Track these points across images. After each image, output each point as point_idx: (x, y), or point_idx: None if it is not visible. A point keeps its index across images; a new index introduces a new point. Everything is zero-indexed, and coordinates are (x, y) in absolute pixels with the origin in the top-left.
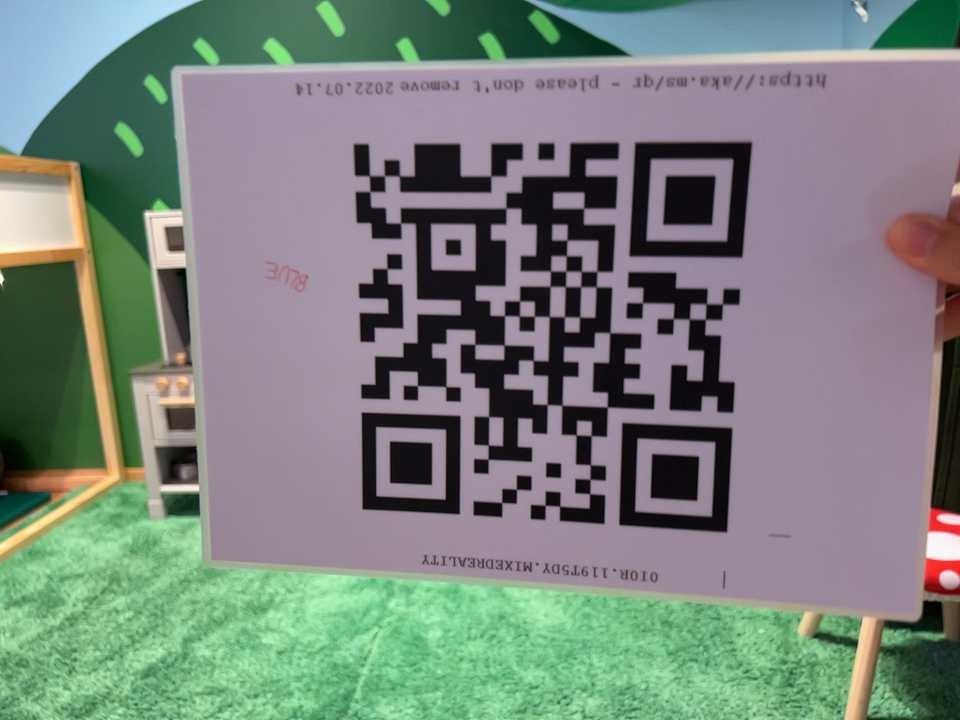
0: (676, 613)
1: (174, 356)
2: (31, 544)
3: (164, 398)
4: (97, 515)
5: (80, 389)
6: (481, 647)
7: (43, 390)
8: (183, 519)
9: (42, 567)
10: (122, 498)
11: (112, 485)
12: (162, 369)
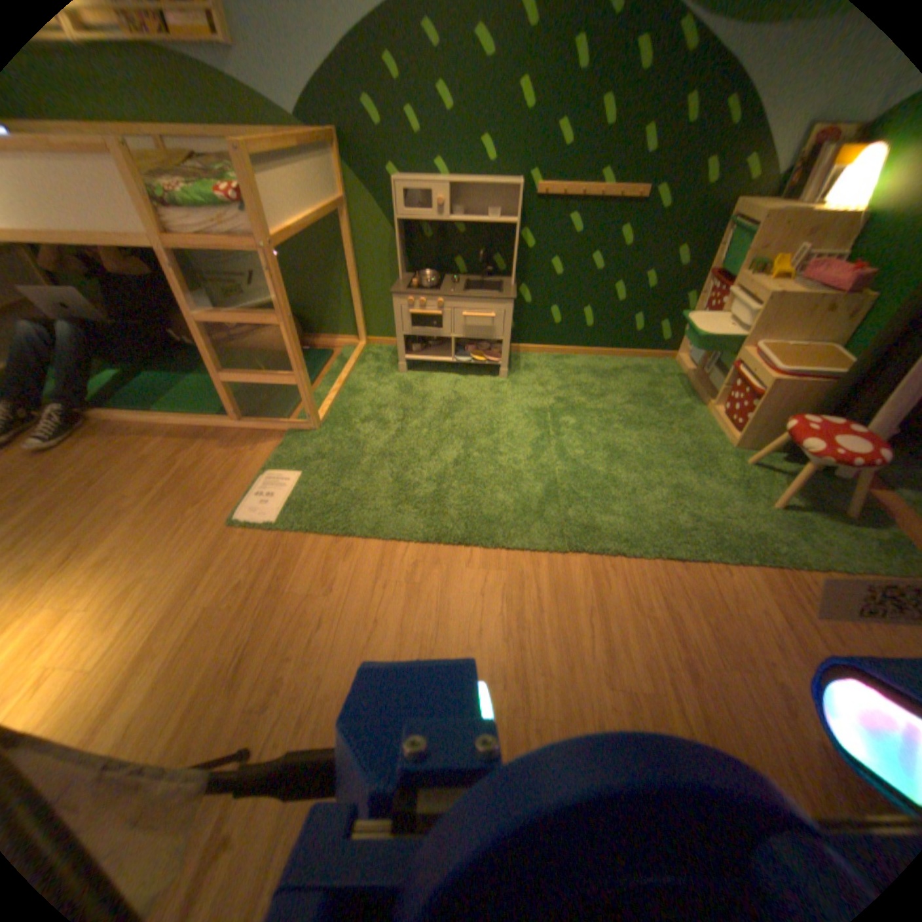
0: (687, 445)
1: (404, 275)
2: (347, 381)
3: (414, 307)
4: (369, 365)
5: (343, 288)
6: (603, 457)
7: (321, 287)
8: (418, 371)
9: (363, 396)
10: (375, 354)
11: (364, 345)
12: (409, 288)
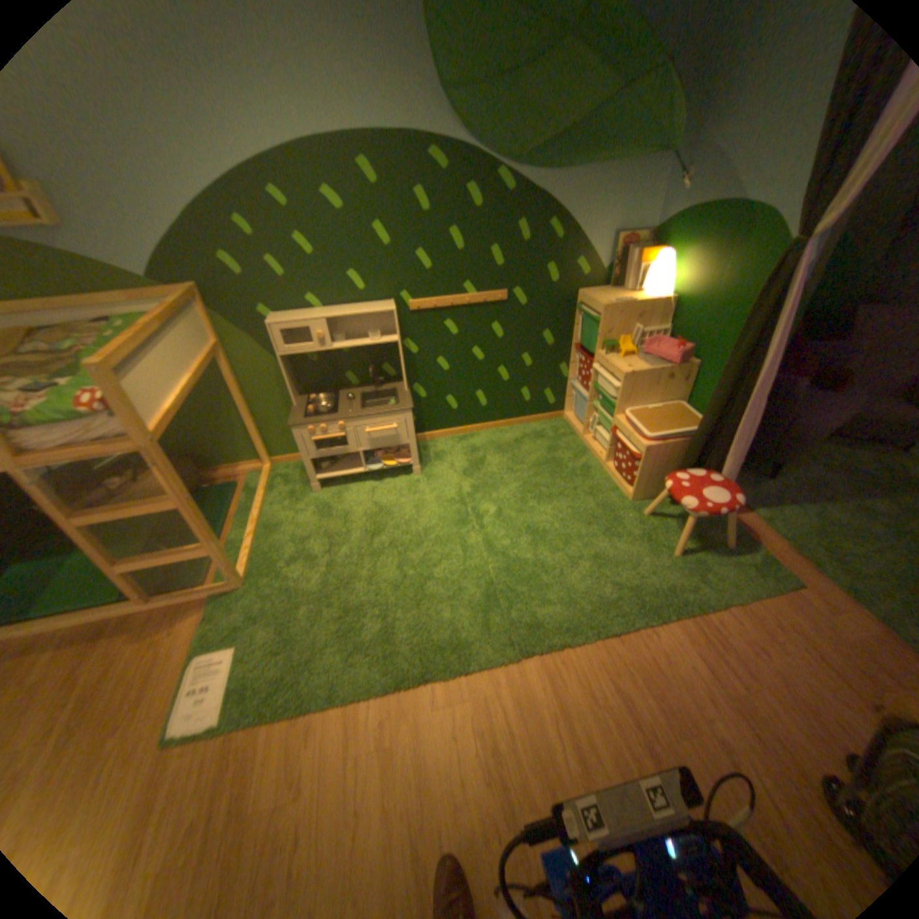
0: (596, 511)
1: (301, 401)
2: (263, 518)
3: (318, 435)
4: (282, 491)
5: (237, 421)
6: (529, 543)
7: (213, 424)
8: (334, 488)
9: (284, 533)
10: (286, 477)
11: (272, 468)
12: (308, 417)
